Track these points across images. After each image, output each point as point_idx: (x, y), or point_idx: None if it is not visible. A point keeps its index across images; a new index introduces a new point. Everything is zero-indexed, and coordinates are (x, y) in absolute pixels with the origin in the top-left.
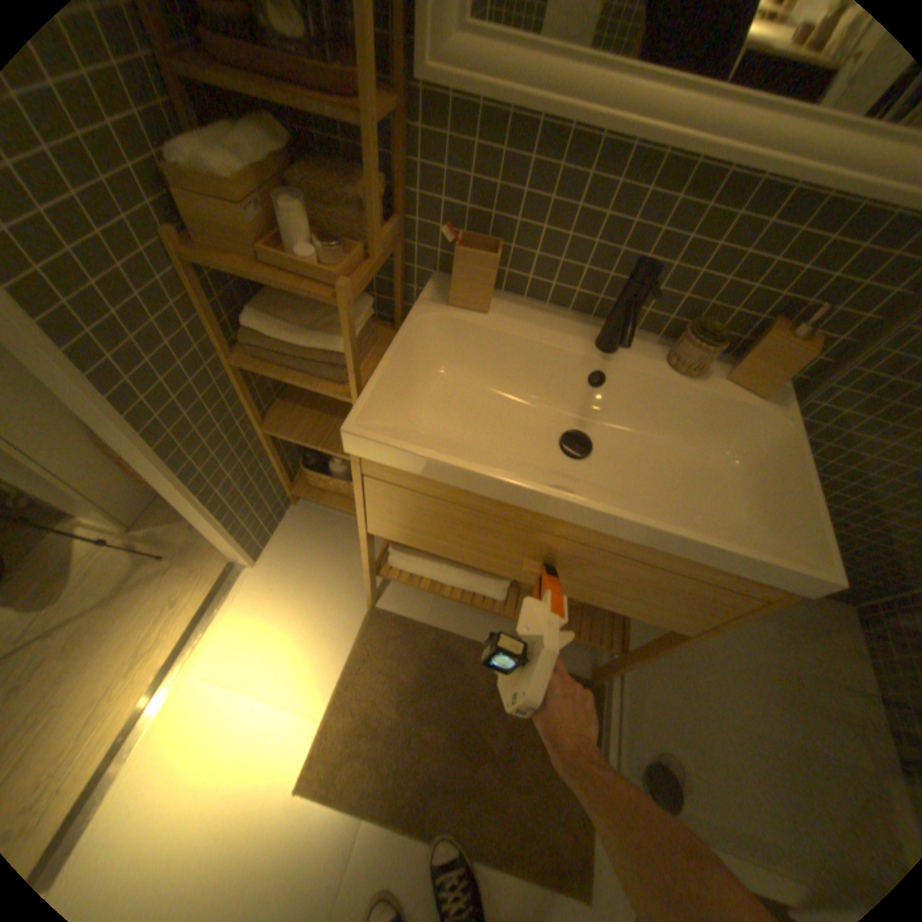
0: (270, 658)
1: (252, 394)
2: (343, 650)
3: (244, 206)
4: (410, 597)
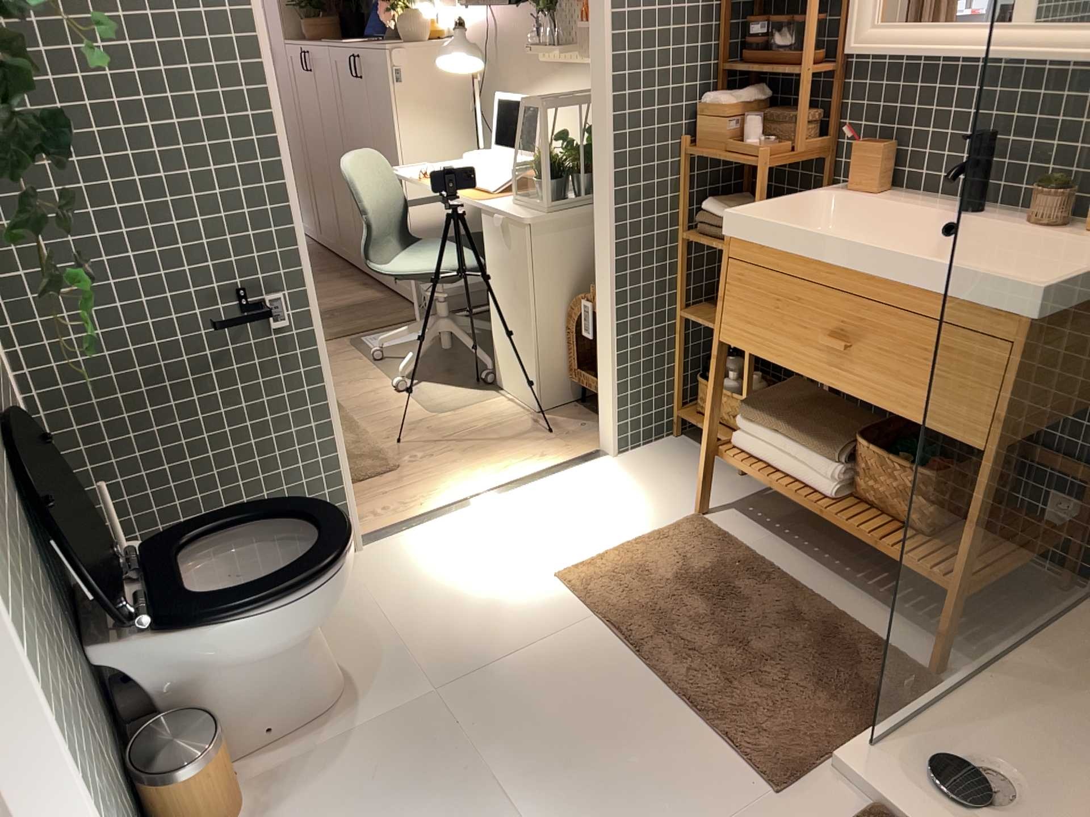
0: (591, 505)
1: (687, 279)
2: (653, 523)
3: (730, 130)
4: (743, 521)
